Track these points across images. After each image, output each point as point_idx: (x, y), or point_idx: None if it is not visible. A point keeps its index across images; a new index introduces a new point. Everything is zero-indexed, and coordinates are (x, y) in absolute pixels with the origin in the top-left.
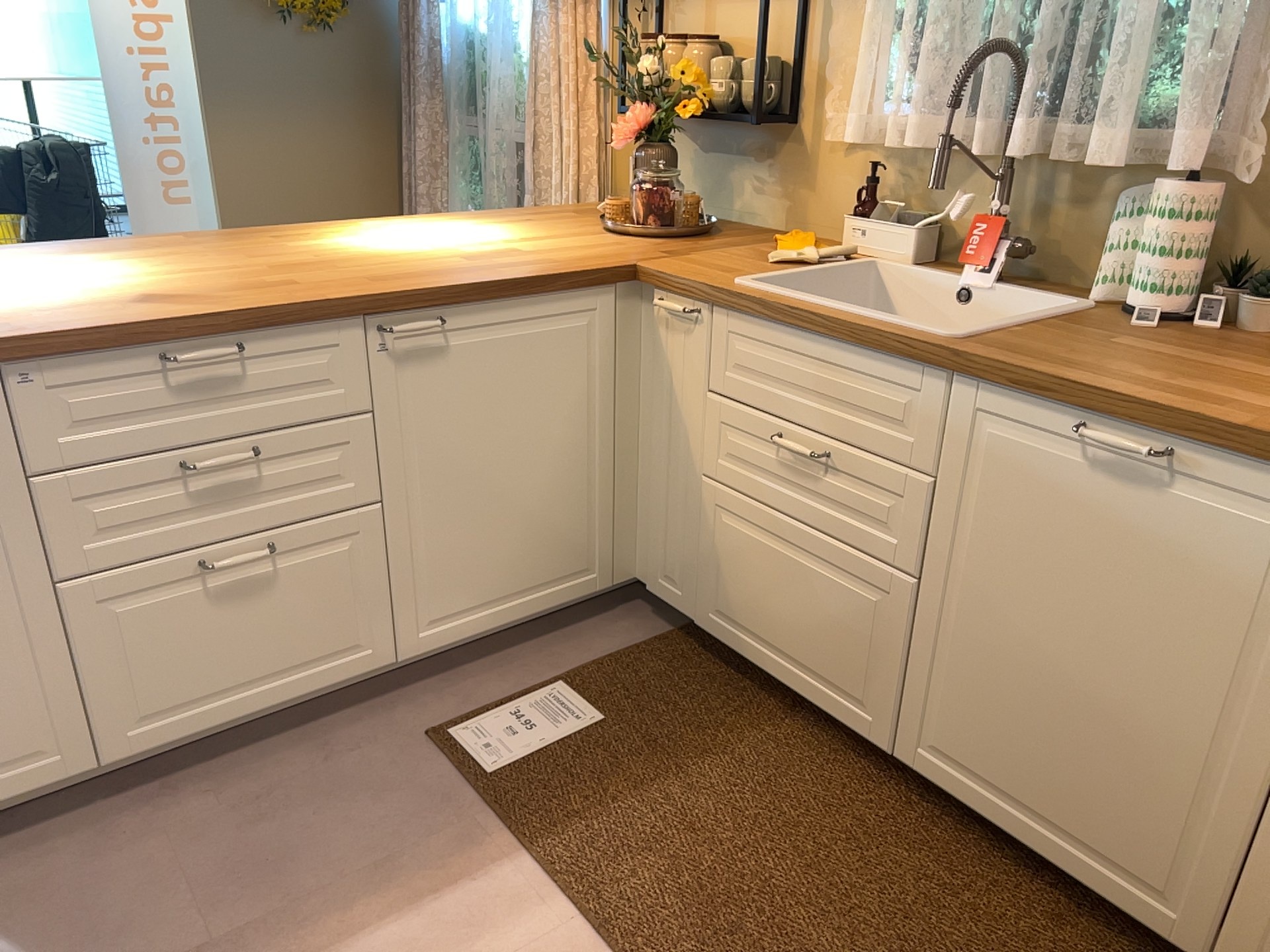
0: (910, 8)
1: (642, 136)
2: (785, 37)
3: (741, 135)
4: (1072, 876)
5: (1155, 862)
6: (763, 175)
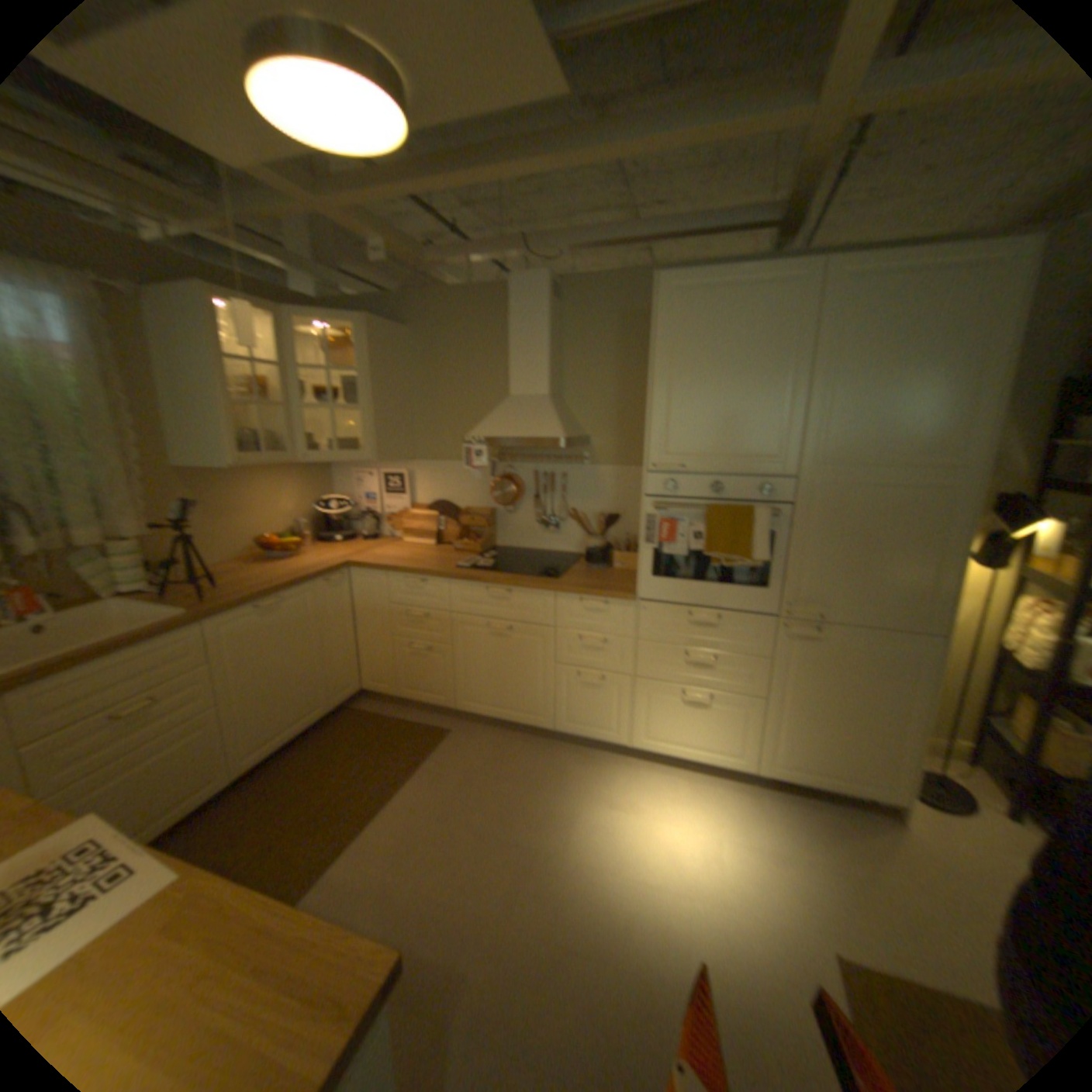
0: None
1: None
2: None
3: None
4: (300, 736)
5: (315, 704)
6: None
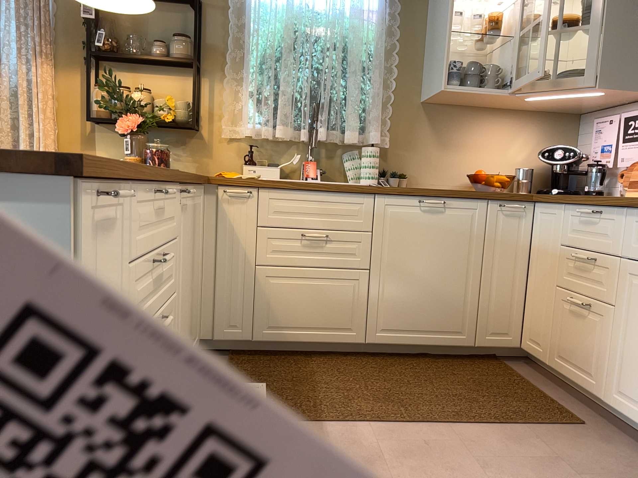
0: (265, 88)
1: (136, 129)
2: (190, 94)
3: (165, 134)
4: (435, 345)
5: (458, 323)
6: (181, 152)
